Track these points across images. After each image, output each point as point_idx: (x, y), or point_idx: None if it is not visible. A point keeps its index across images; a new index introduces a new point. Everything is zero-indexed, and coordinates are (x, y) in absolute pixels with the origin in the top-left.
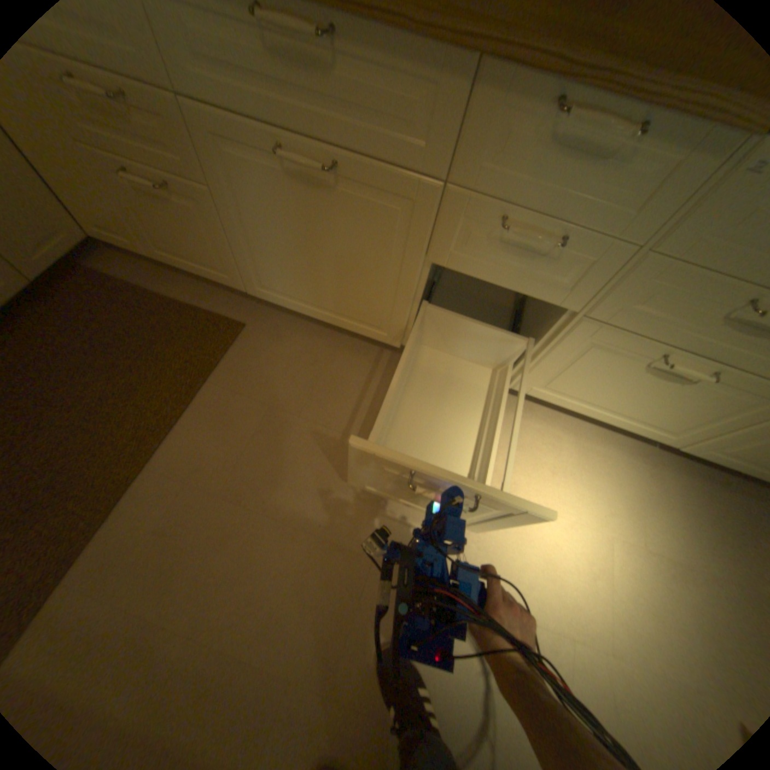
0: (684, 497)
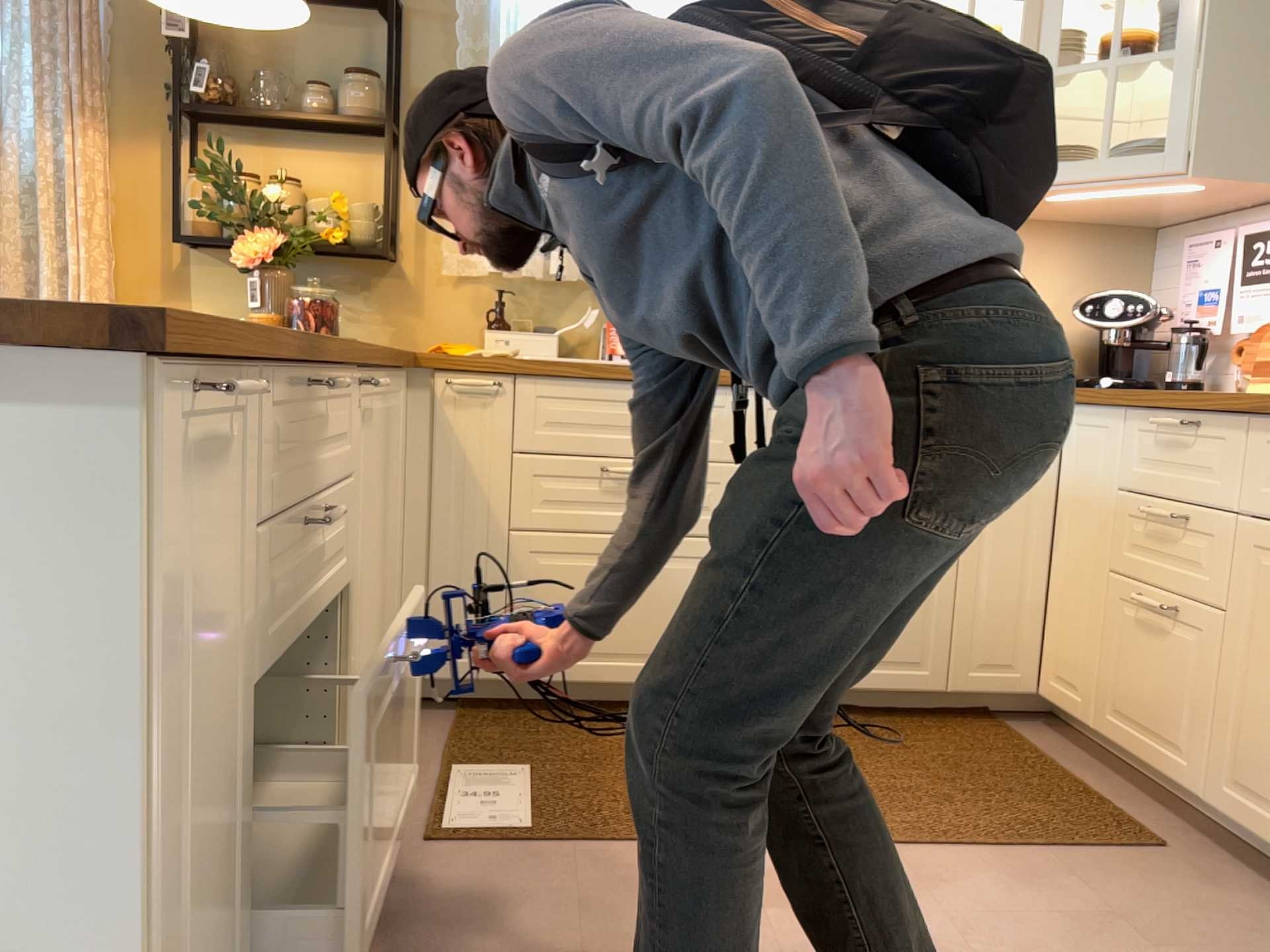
0: None
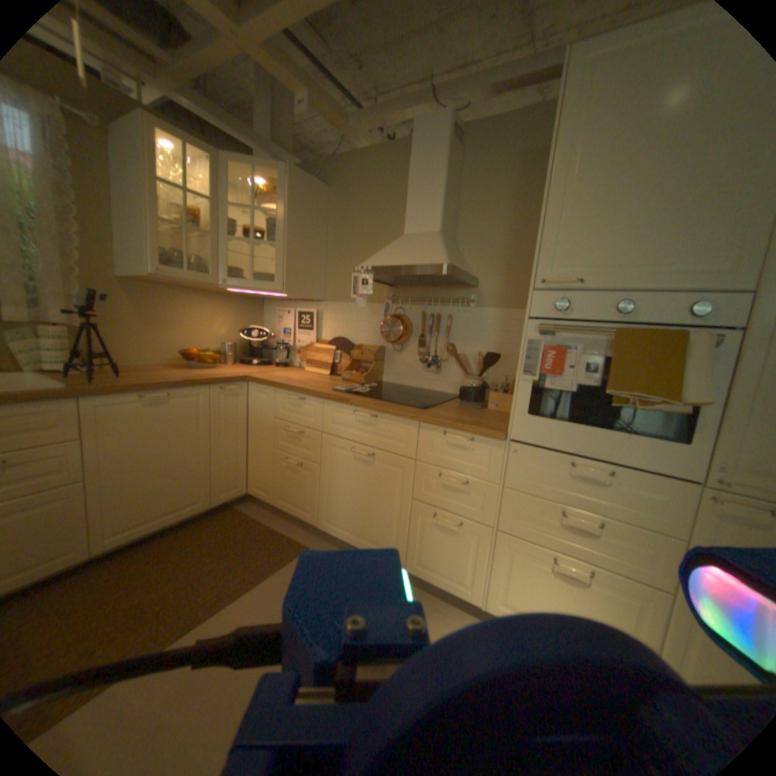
0: None
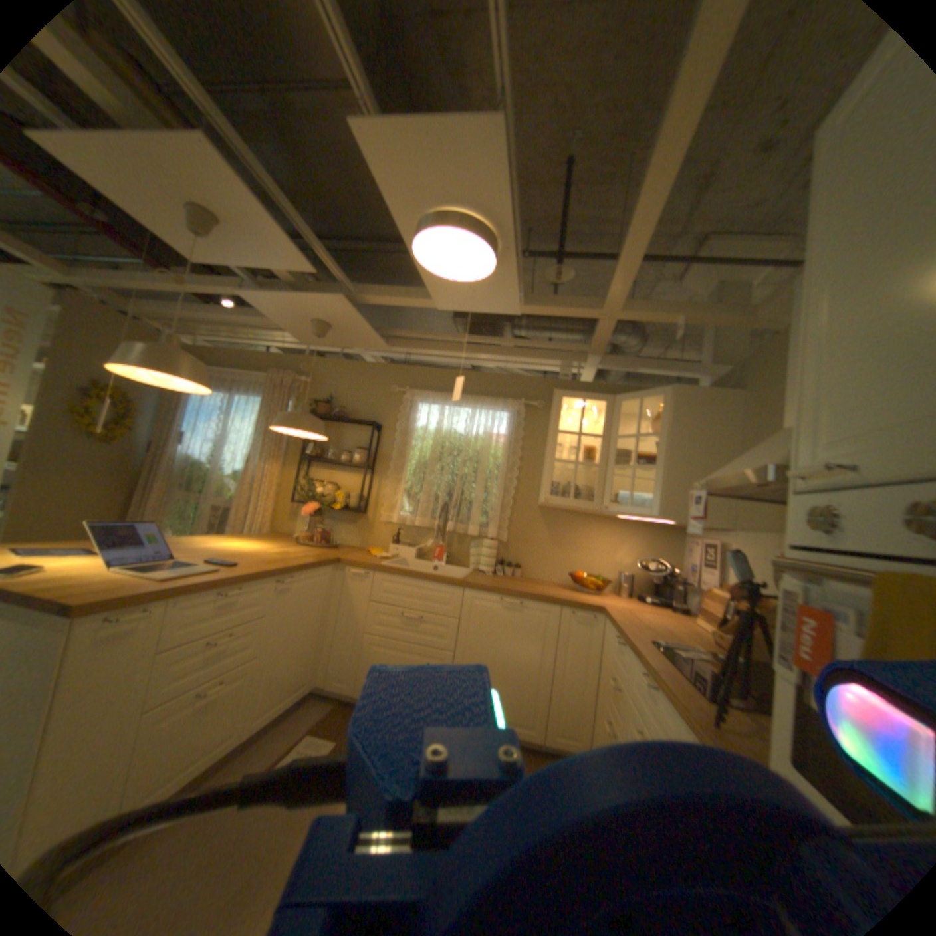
0: None
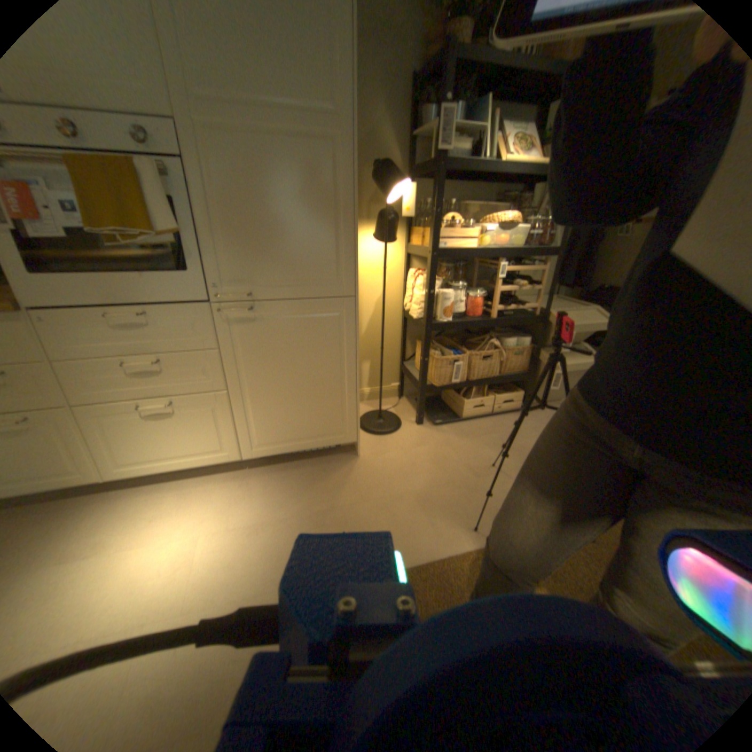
0: (262, 488)
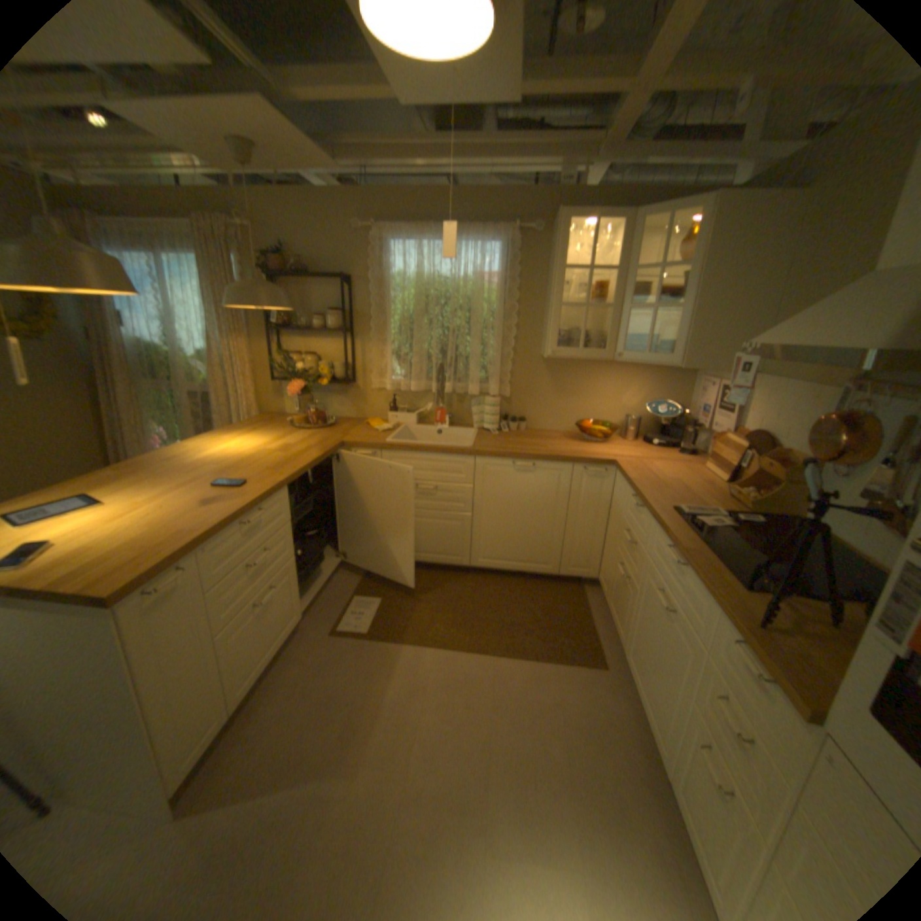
0: None
